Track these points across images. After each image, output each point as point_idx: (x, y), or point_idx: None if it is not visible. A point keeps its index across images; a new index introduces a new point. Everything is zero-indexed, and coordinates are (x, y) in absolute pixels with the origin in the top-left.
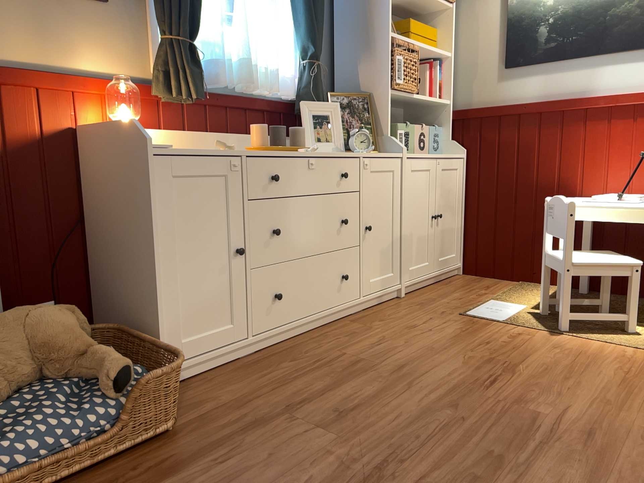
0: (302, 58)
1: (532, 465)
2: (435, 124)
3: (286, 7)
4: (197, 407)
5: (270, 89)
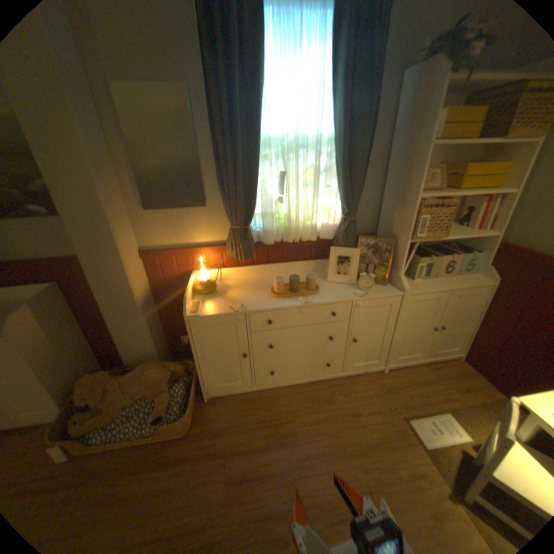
0: (341, 213)
1: None
2: (480, 247)
3: (332, 178)
4: (205, 424)
5: (309, 239)
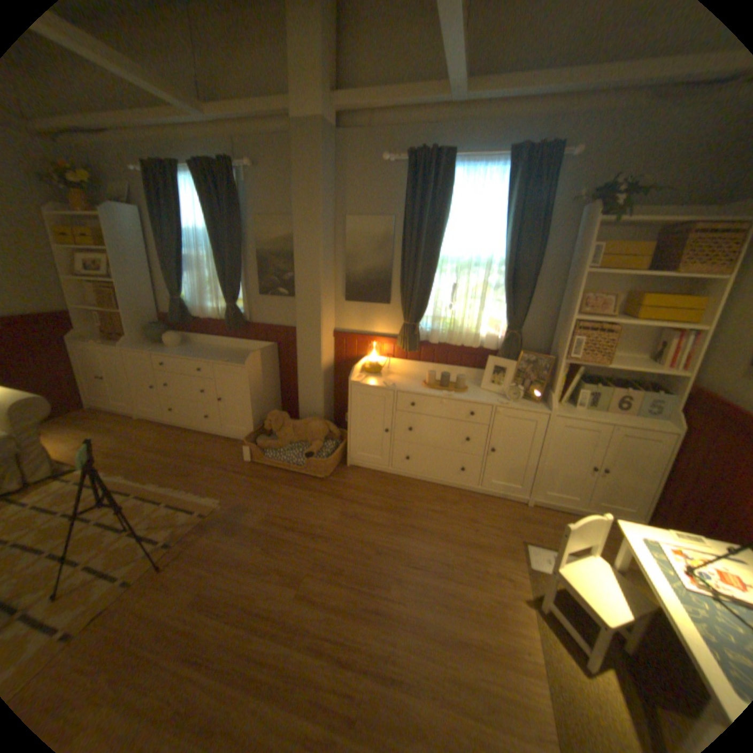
0: (506, 326)
1: (341, 588)
2: (675, 391)
3: (500, 293)
4: (341, 479)
5: (471, 345)
